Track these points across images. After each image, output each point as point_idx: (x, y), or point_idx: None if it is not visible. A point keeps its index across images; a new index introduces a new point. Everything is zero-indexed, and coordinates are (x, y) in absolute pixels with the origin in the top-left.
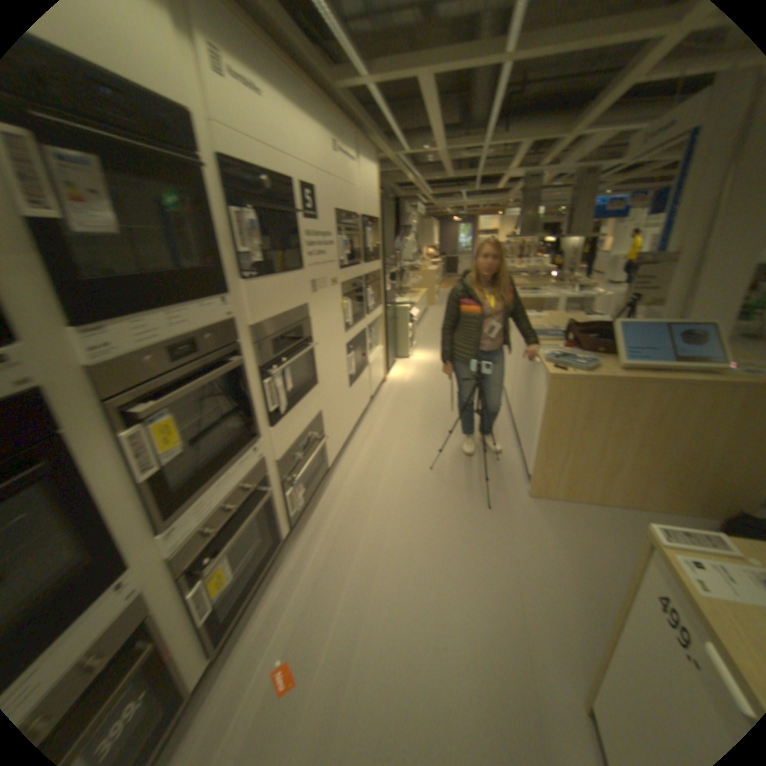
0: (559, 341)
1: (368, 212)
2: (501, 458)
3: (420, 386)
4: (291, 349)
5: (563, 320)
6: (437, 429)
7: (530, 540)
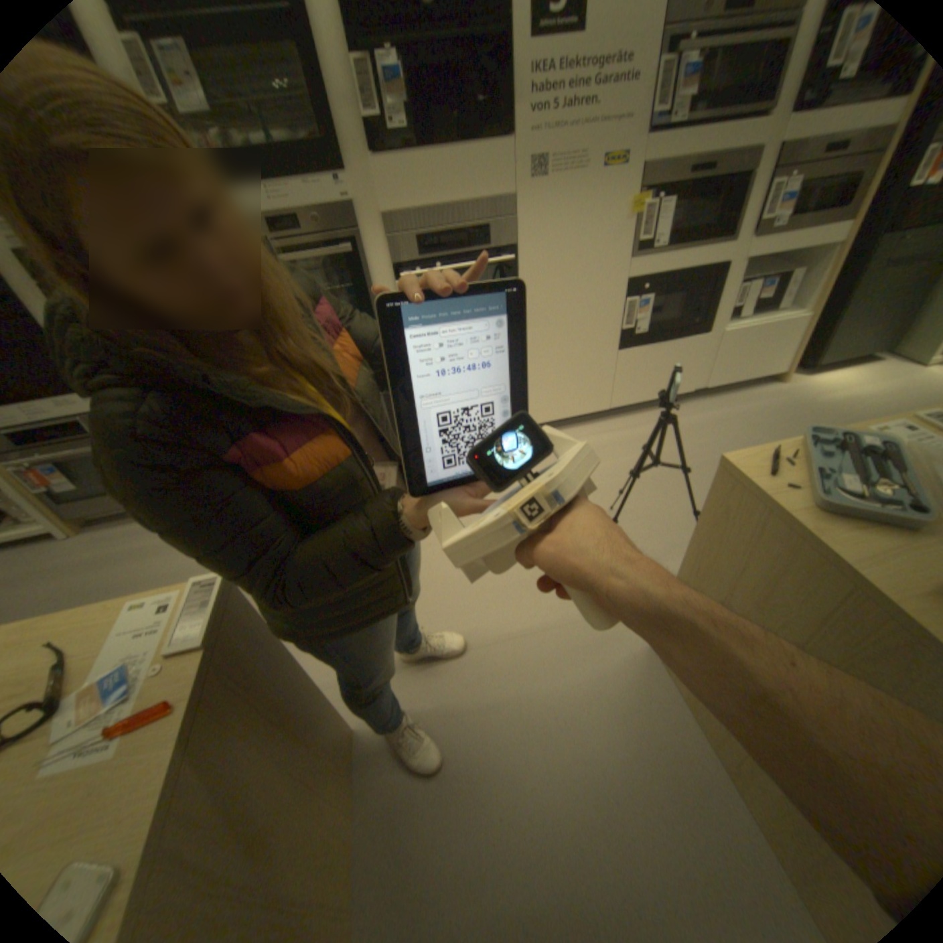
0: None
1: None
2: None
3: (842, 418)
4: (458, 255)
5: None
6: None
7: (559, 658)
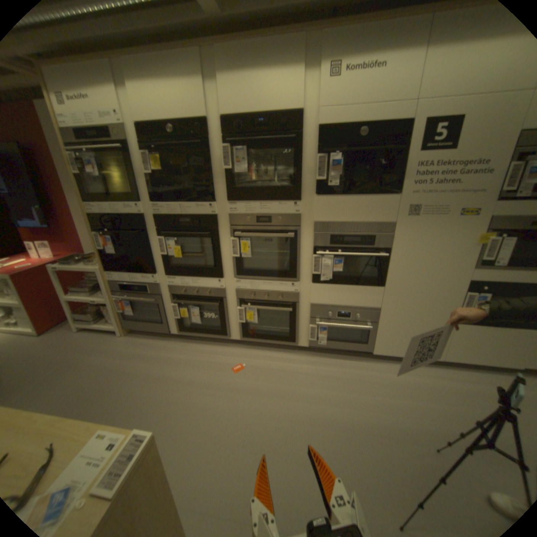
0: None
1: None
2: None
3: None
4: (353, 247)
5: None
6: None
7: None
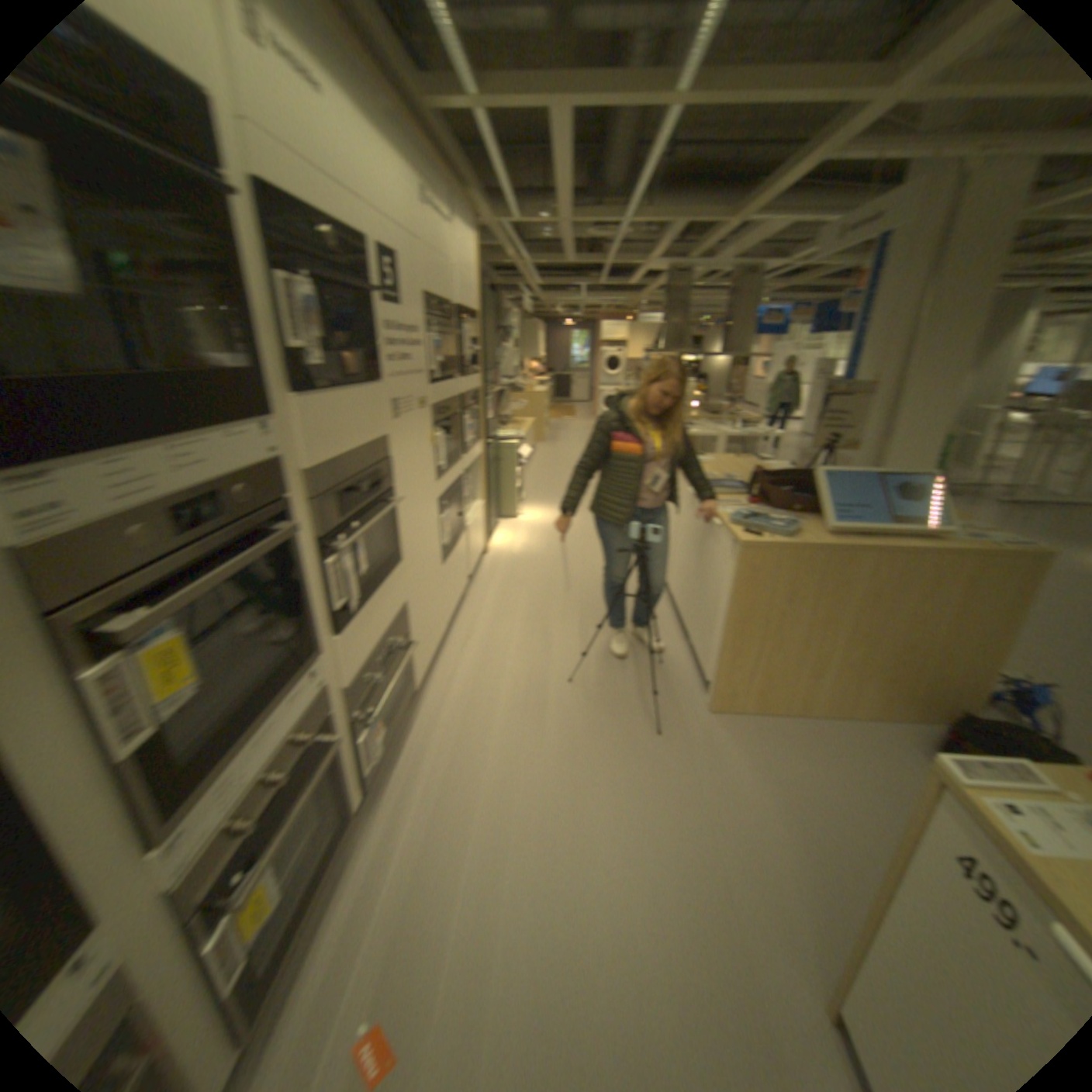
0: (739, 495)
1: (467, 301)
2: (665, 660)
3: (539, 559)
4: (367, 506)
5: (734, 466)
6: (572, 621)
7: (720, 776)
